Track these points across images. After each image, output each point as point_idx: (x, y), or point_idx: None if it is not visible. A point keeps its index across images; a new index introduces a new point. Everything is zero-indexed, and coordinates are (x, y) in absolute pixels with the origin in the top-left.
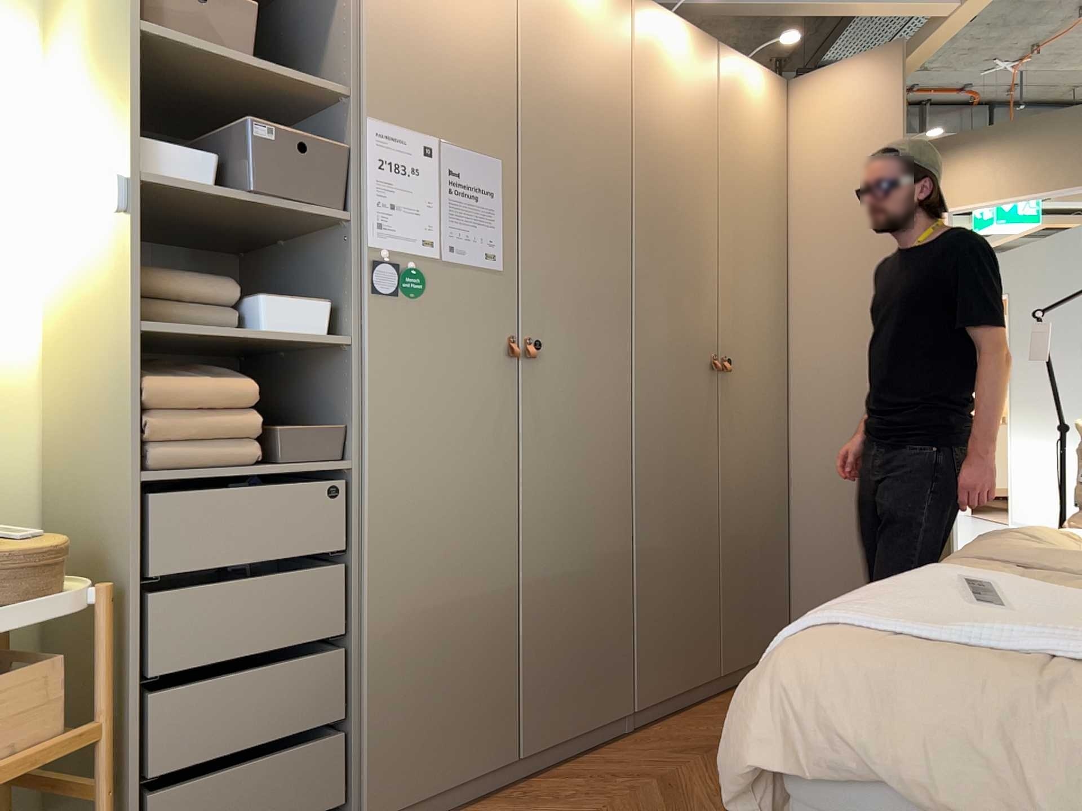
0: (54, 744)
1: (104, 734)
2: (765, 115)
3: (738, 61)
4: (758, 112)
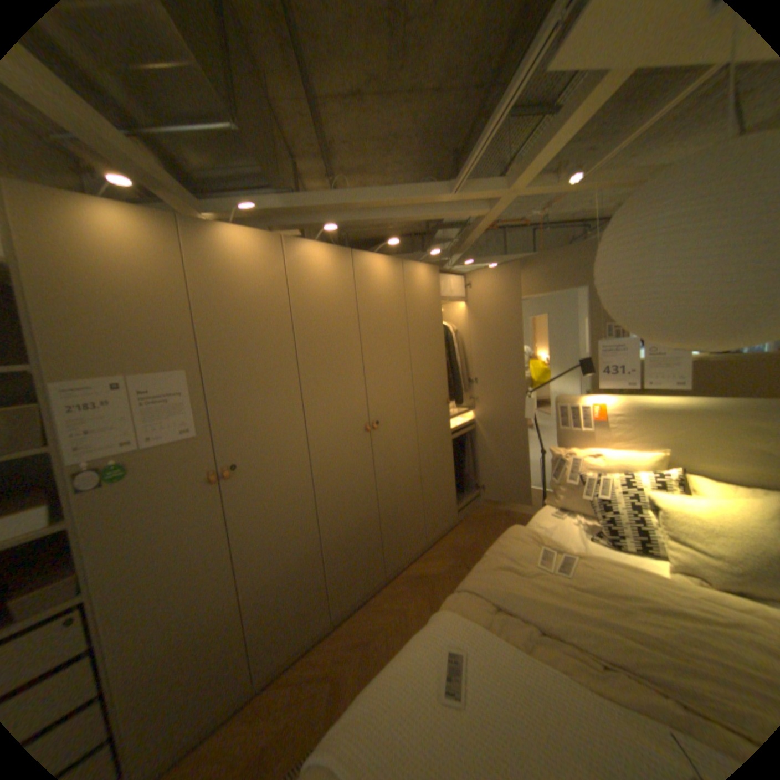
0: None
1: None
2: (387, 283)
3: (365, 258)
4: (383, 283)
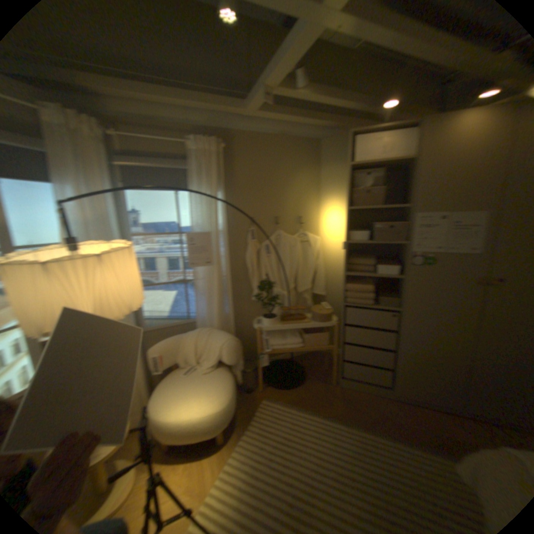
0: (327, 347)
1: (337, 348)
2: None
3: None
4: None
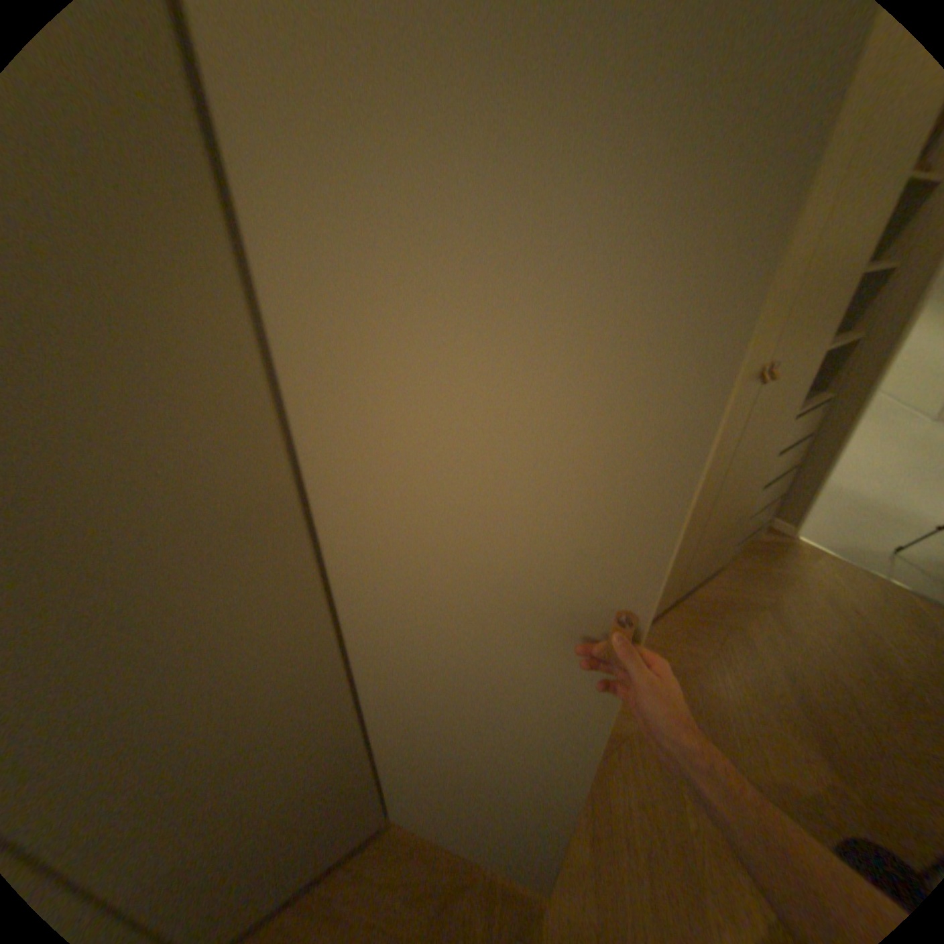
0: None
1: None
2: None
3: None
4: None
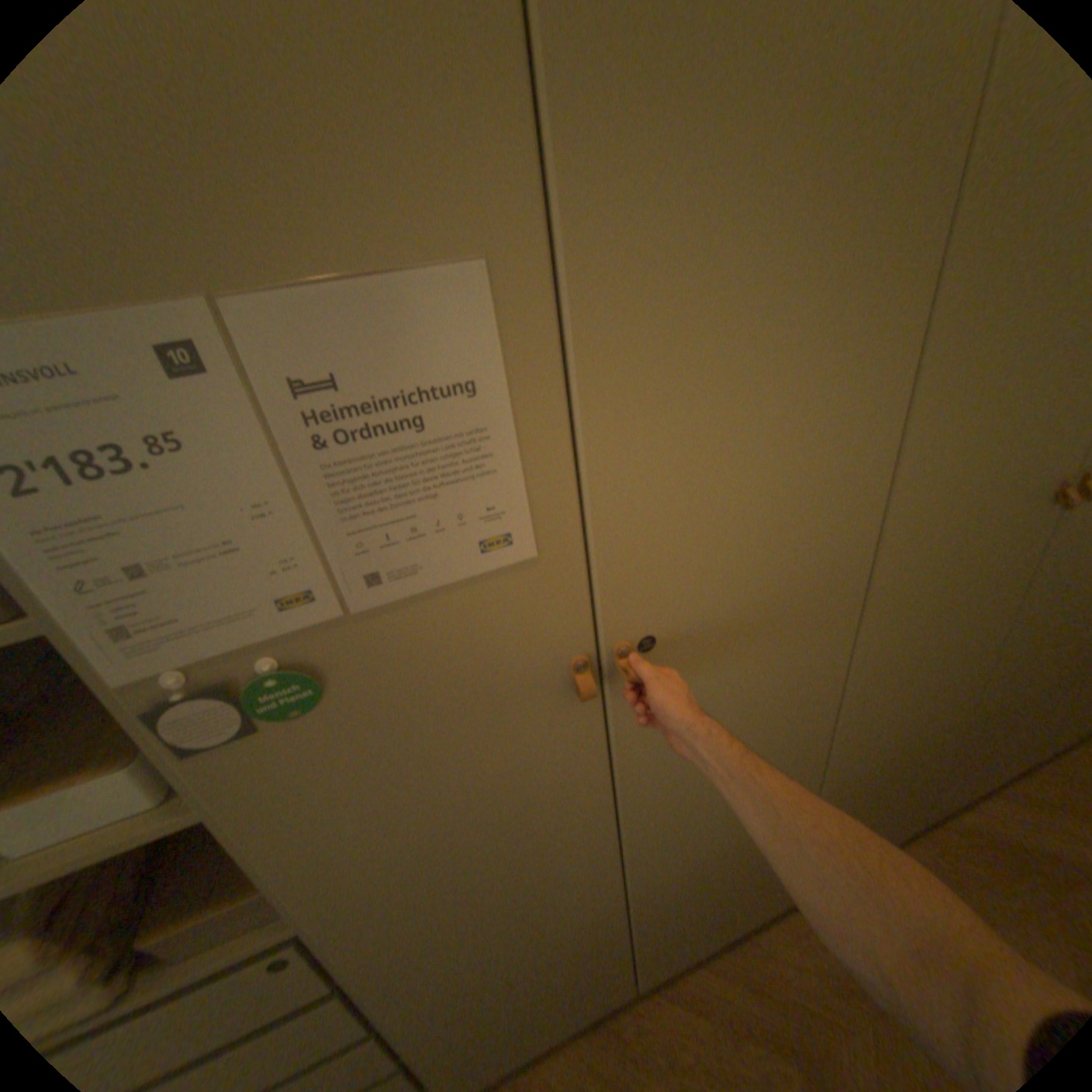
0: None
1: None
2: None
3: None
4: None
